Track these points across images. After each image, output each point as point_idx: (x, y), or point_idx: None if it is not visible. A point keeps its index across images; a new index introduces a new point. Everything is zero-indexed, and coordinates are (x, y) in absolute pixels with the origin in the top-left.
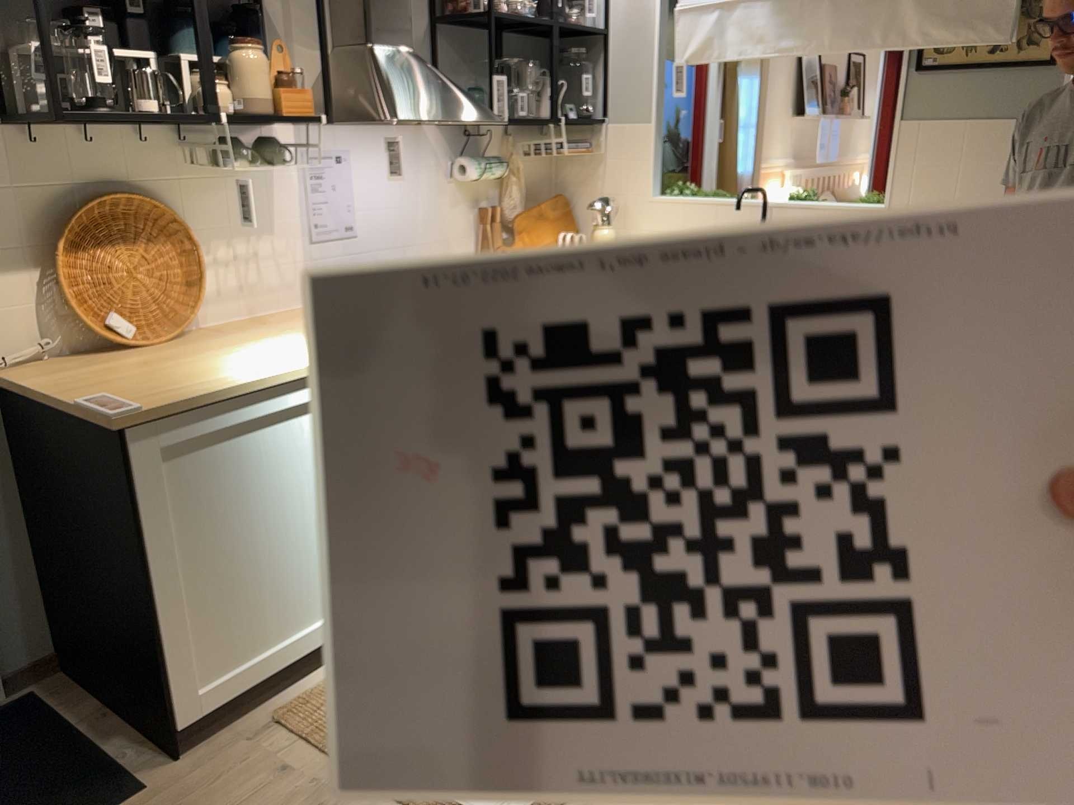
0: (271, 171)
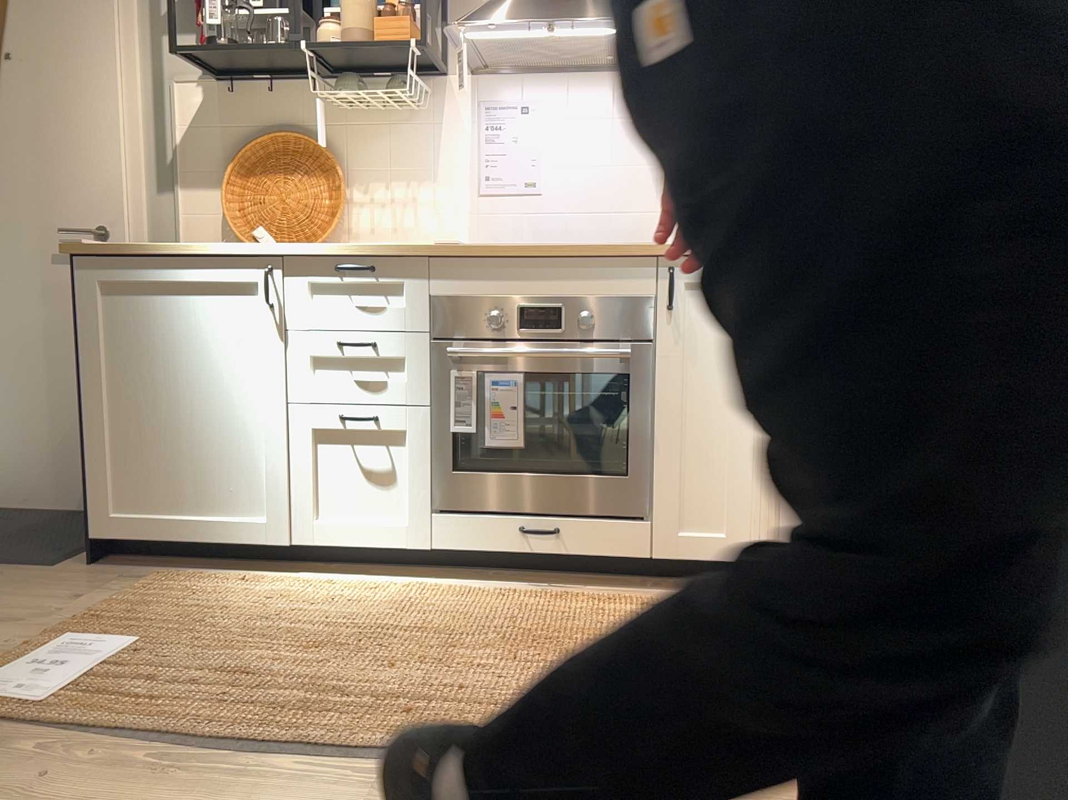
0: (439, 119)
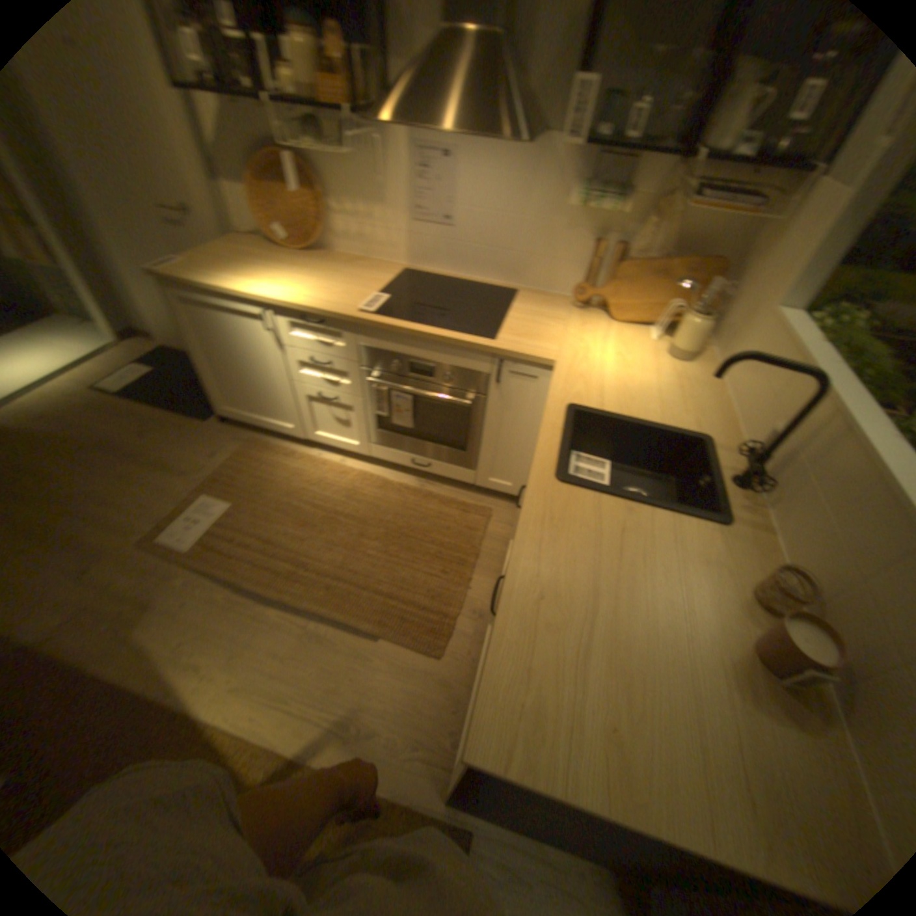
0: (381, 150)
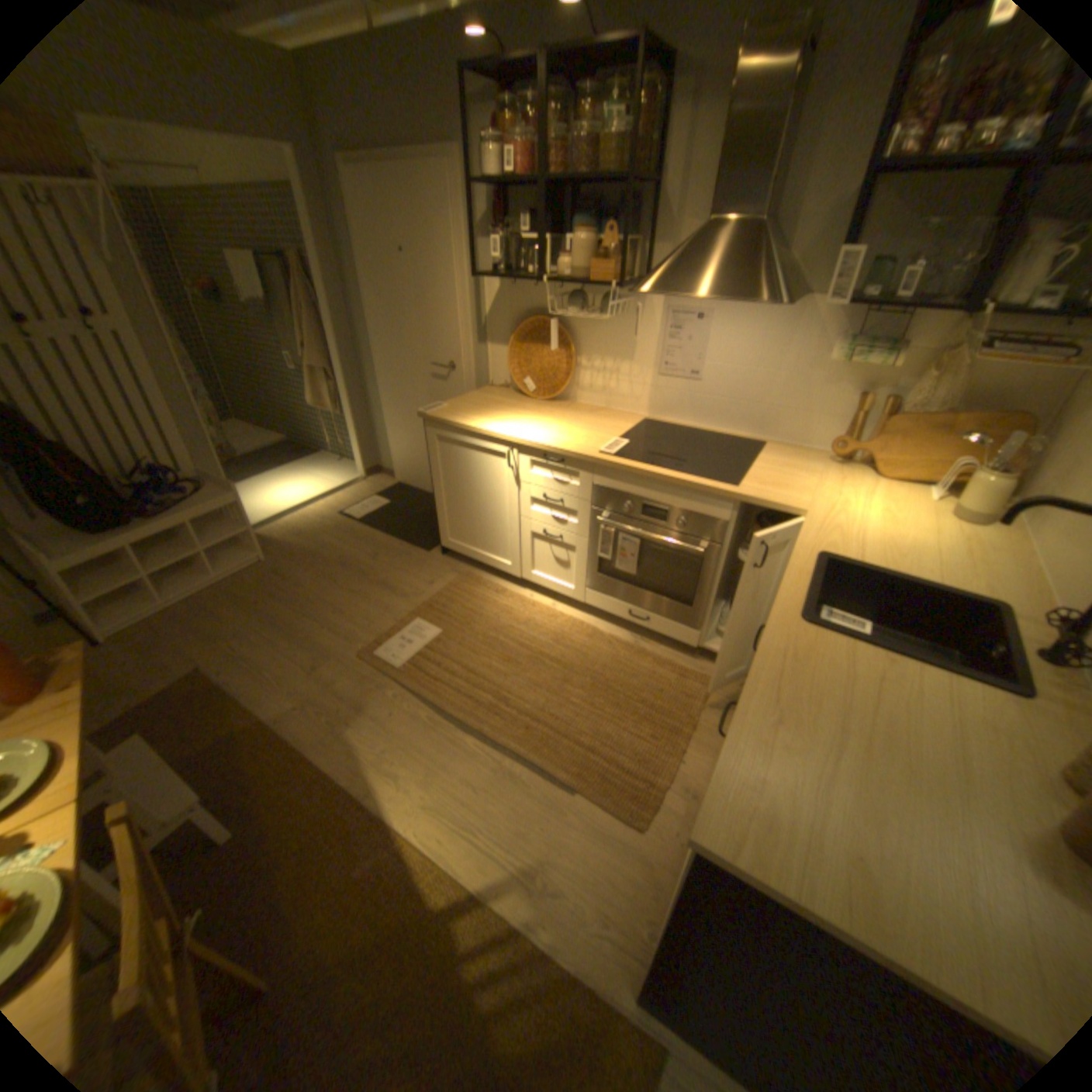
0: (640, 316)
